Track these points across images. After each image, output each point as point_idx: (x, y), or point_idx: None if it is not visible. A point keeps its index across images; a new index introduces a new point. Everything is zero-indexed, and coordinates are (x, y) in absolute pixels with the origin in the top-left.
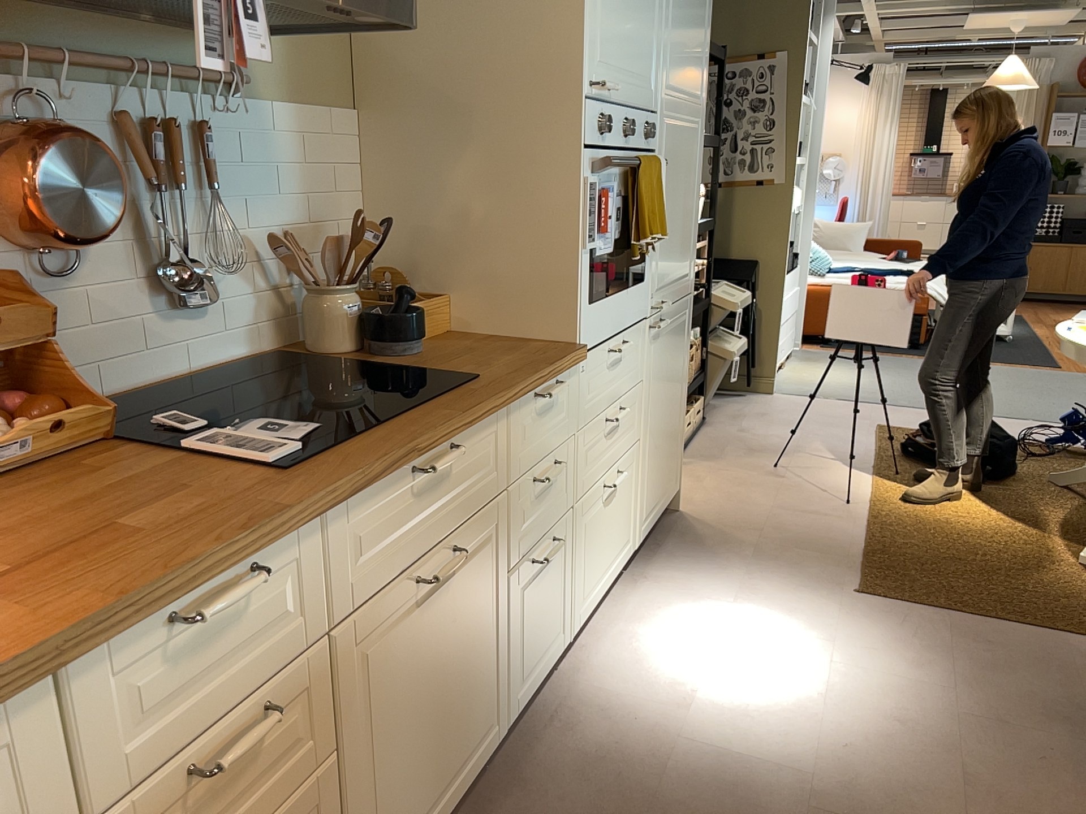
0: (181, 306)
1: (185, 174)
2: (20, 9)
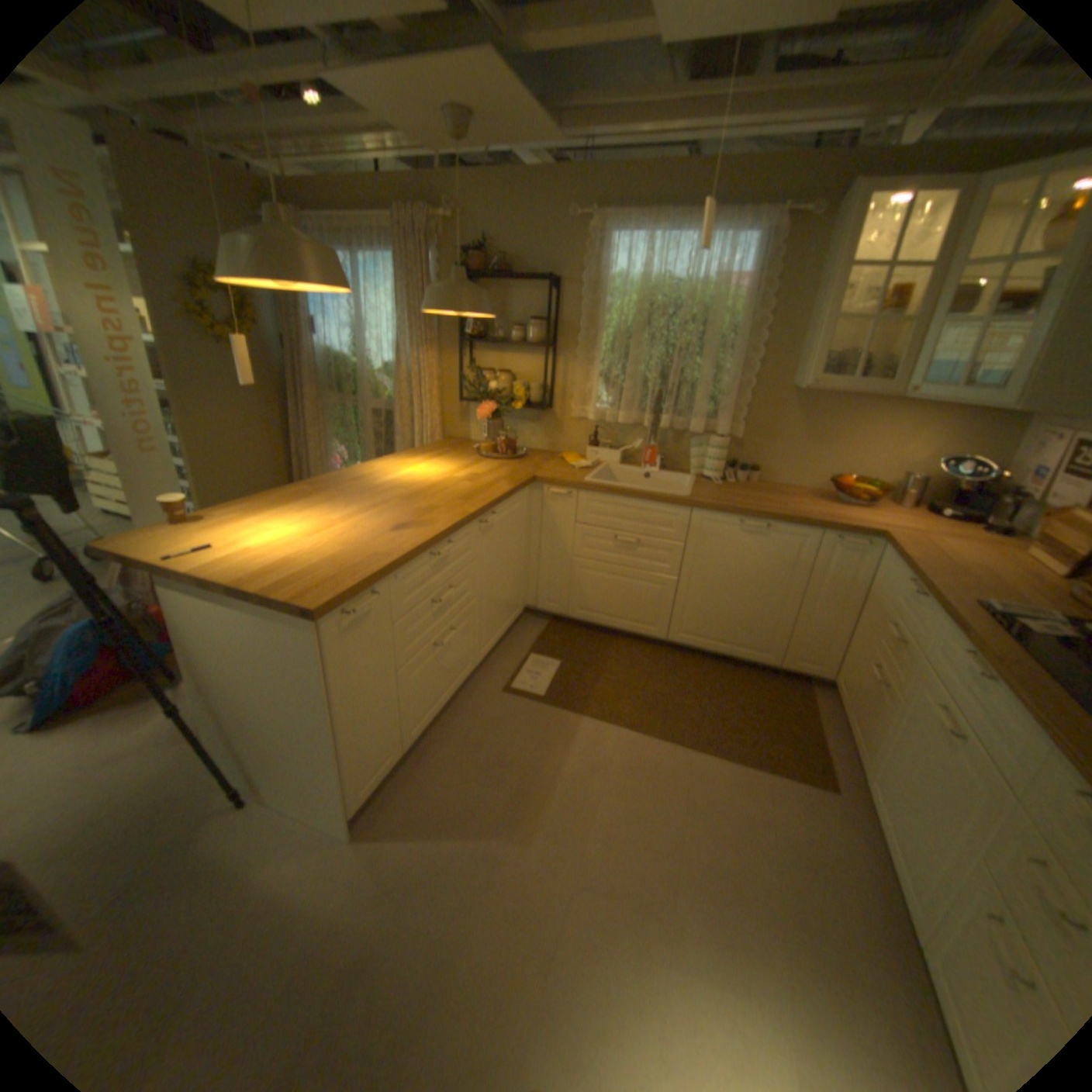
0: None
1: None
2: None
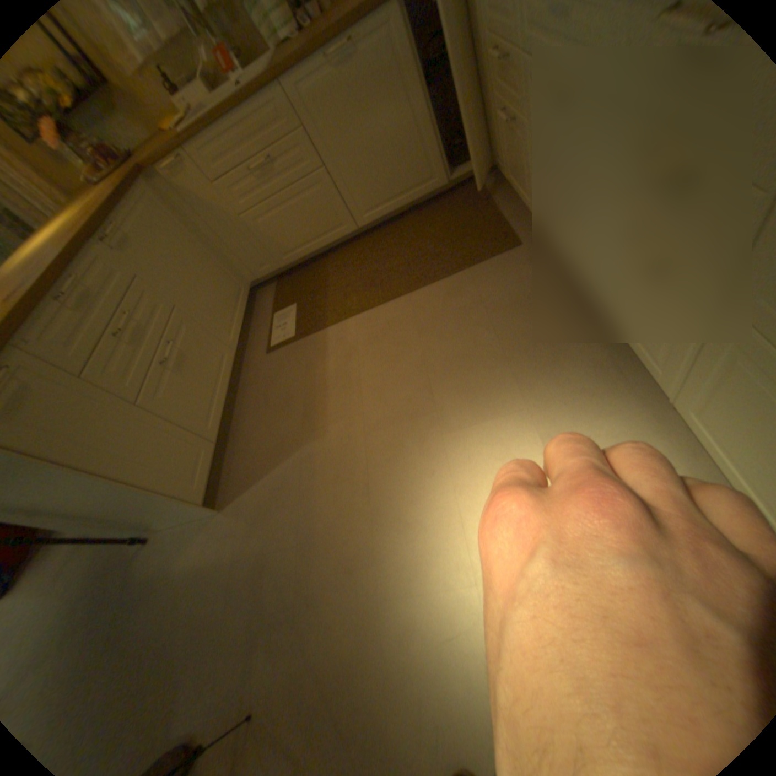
0: None
1: None
2: None
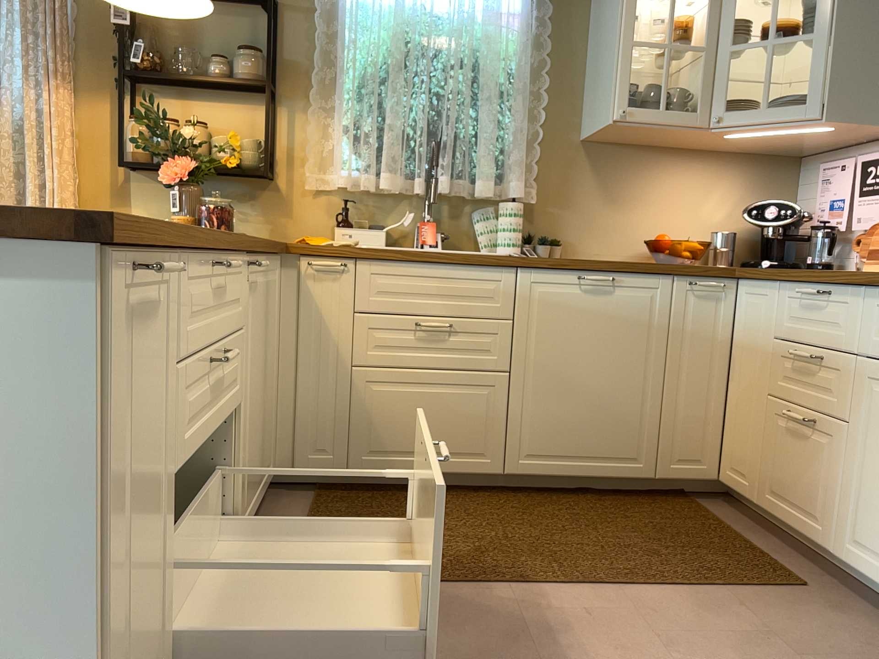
0: None
1: None
2: None
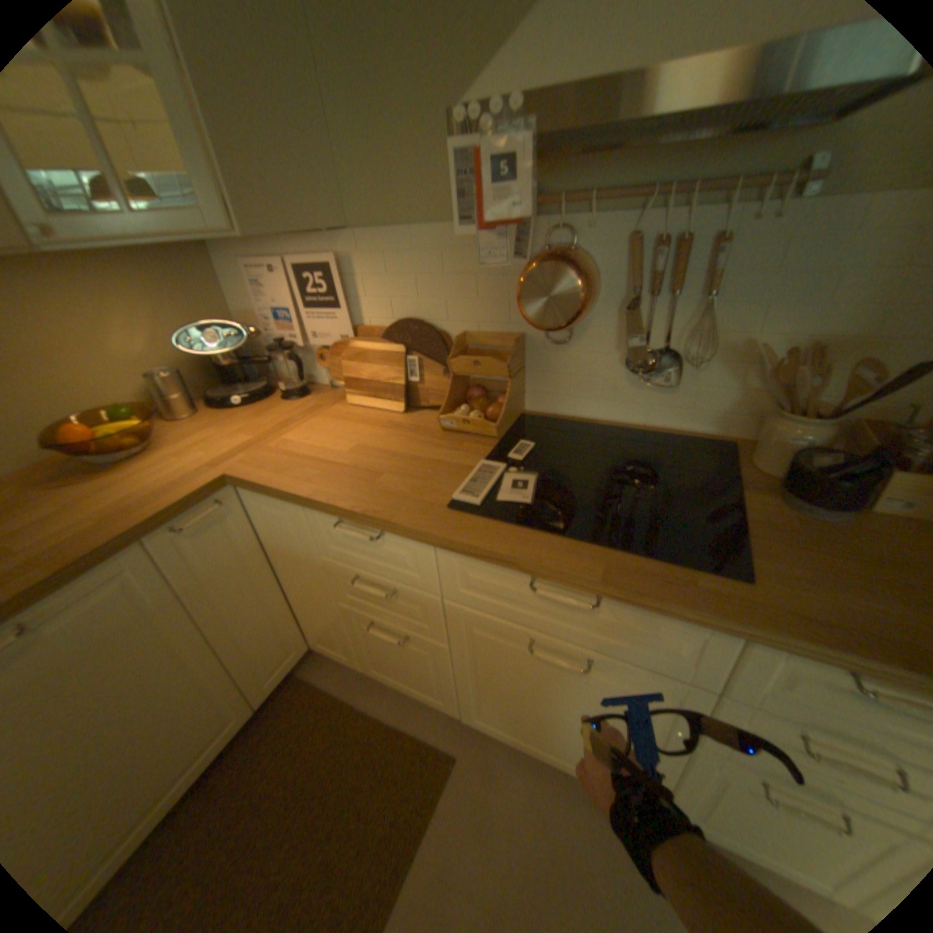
0: (648, 379)
1: (690, 278)
2: (579, 160)
